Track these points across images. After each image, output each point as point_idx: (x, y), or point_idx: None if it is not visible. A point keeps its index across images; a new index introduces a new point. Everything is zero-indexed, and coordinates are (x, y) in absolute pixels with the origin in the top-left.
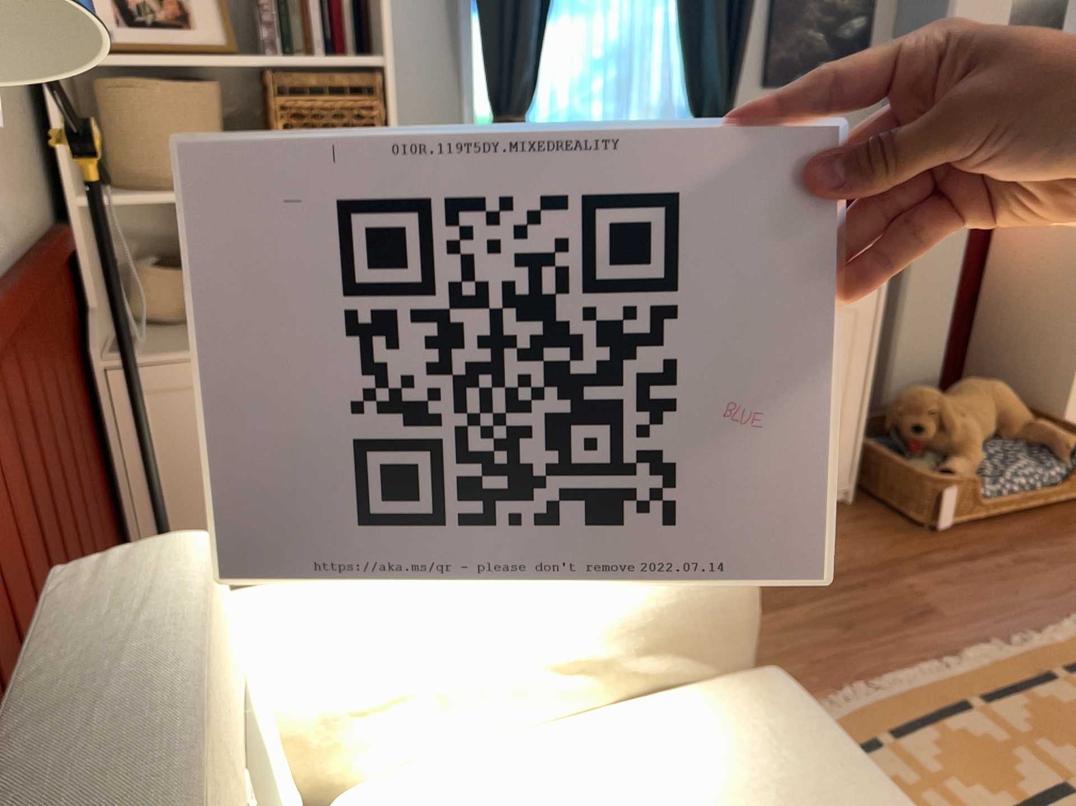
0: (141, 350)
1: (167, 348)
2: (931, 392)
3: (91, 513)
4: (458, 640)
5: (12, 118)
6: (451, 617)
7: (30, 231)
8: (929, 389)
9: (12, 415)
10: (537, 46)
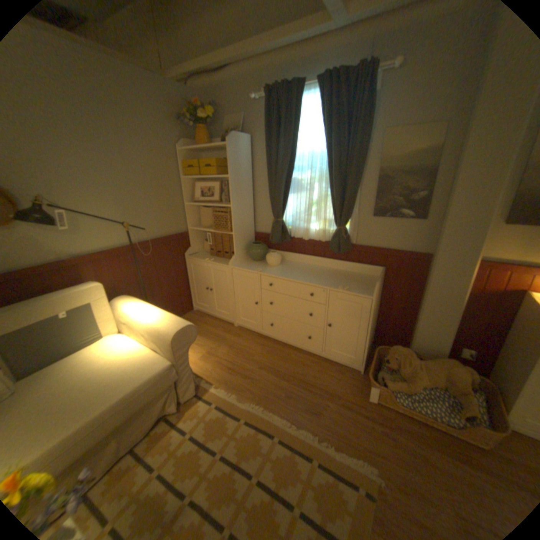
0: (194, 255)
1: (198, 256)
2: (403, 351)
3: (173, 281)
4: (134, 320)
5: (173, 213)
6: (136, 315)
7: (172, 232)
8: (408, 350)
9: (137, 261)
10: (284, 201)
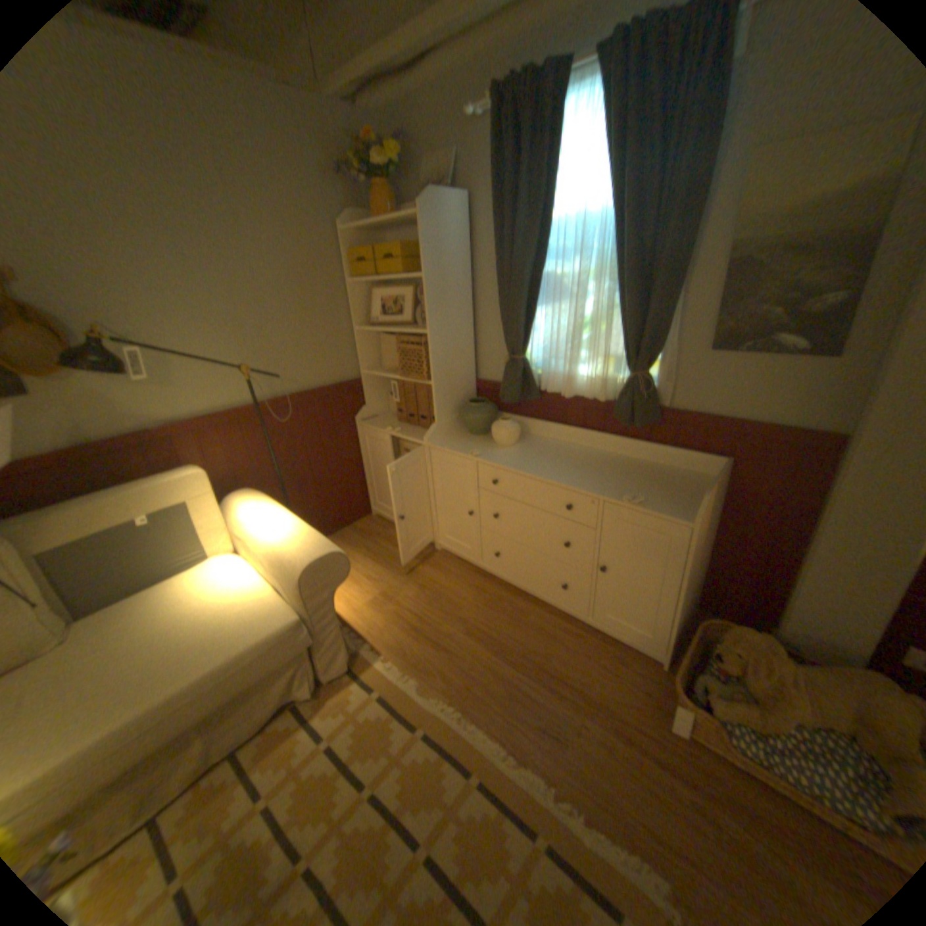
0: (371, 421)
1: (376, 423)
2: (757, 641)
3: (335, 464)
4: (250, 534)
5: (333, 346)
6: (254, 527)
7: (332, 380)
8: (770, 641)
9: (272, 430)
10: (527, 320)
